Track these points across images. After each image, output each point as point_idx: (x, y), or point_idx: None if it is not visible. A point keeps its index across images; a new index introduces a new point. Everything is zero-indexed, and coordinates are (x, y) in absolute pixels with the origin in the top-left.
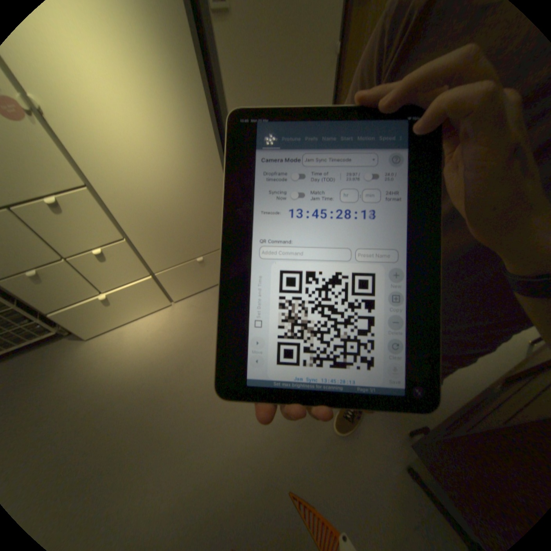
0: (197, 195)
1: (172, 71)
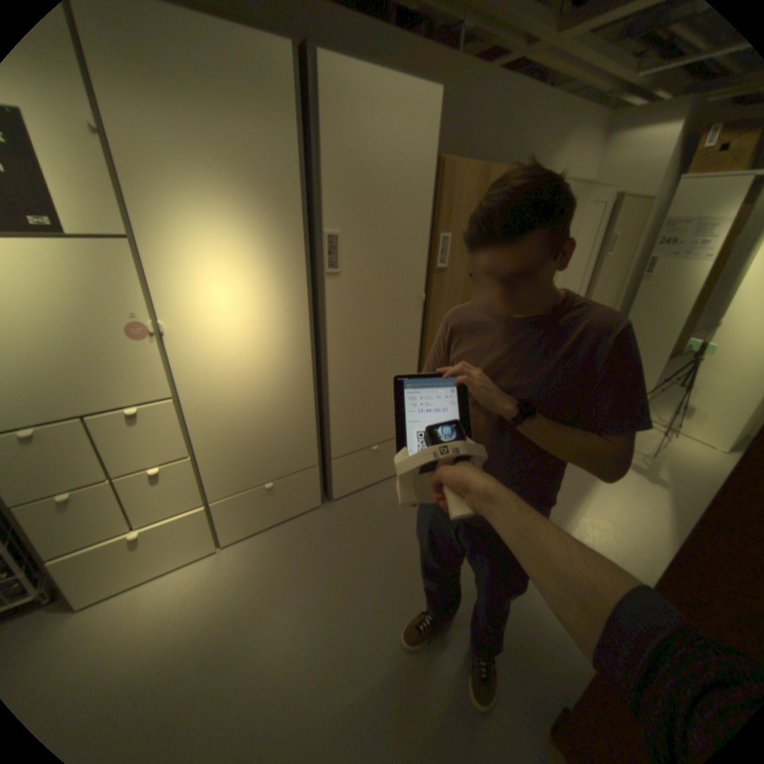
0: (283, 410)
1: (286, 309)
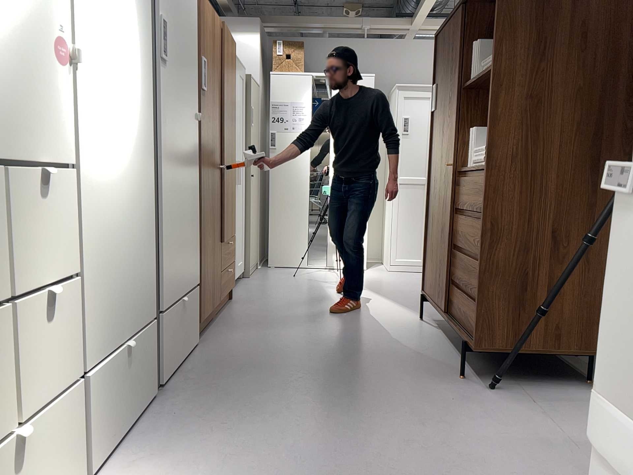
0: (136, 221)
1: (140, 83)
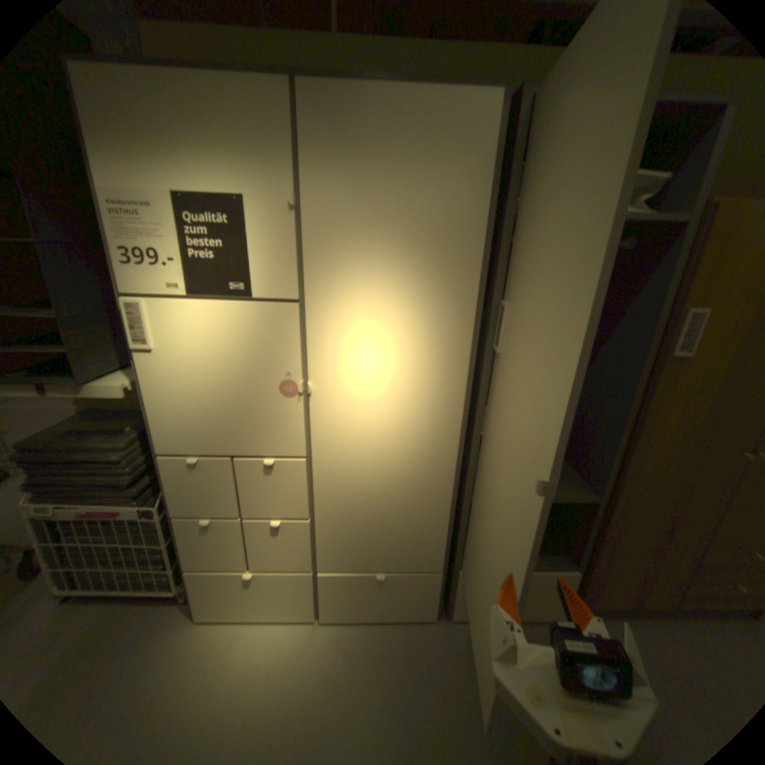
0: (413, 499)
1: (439, 386)
